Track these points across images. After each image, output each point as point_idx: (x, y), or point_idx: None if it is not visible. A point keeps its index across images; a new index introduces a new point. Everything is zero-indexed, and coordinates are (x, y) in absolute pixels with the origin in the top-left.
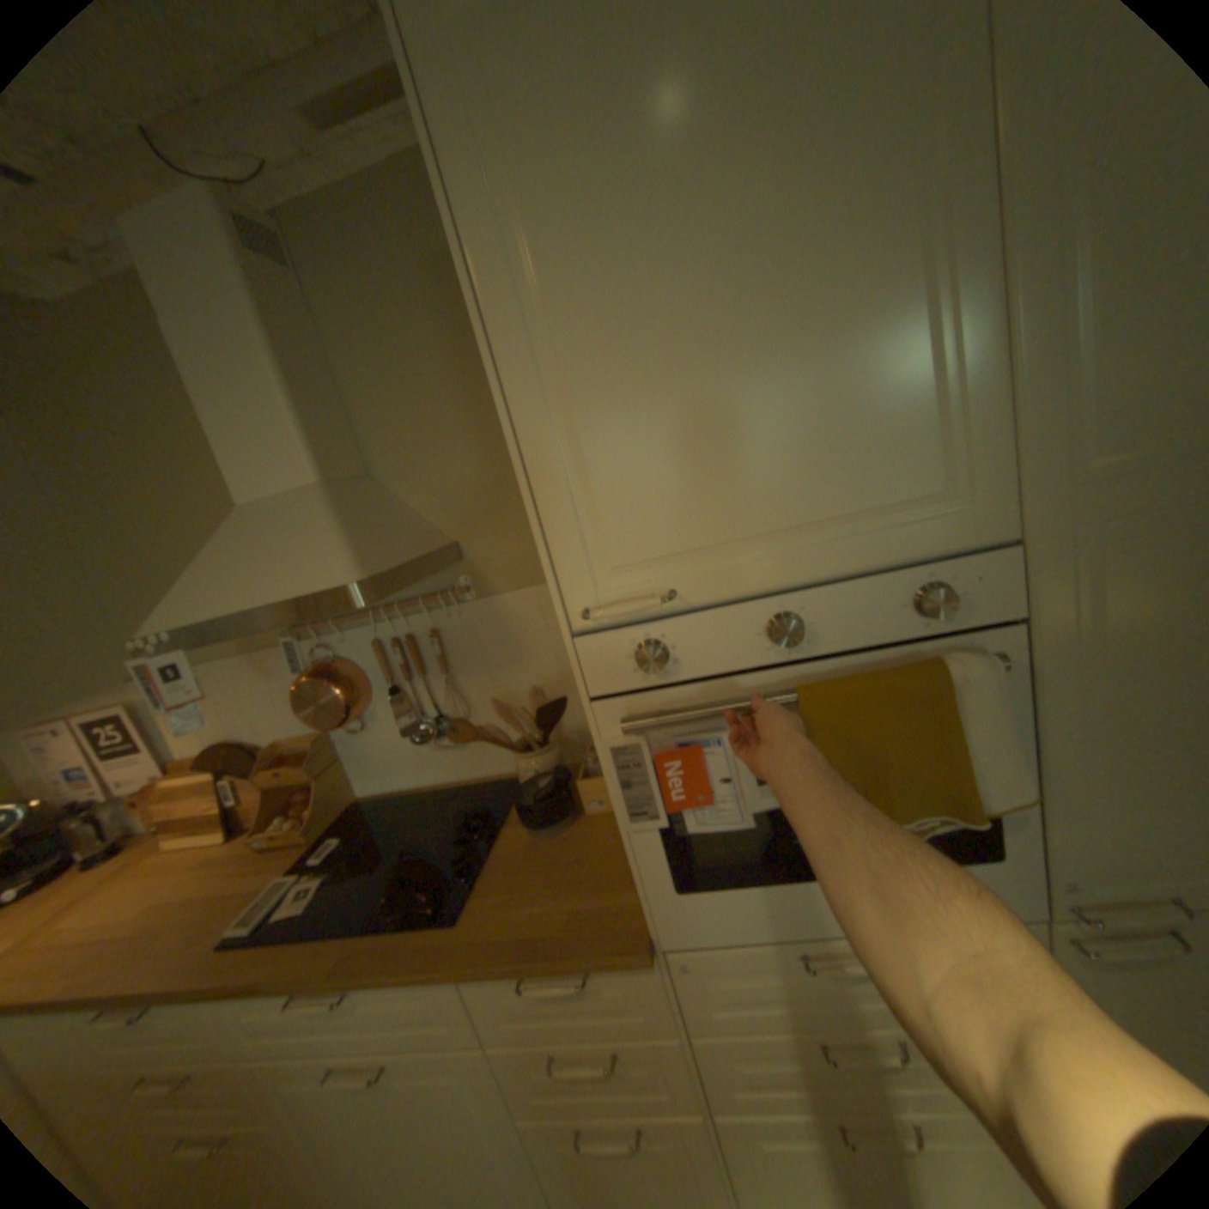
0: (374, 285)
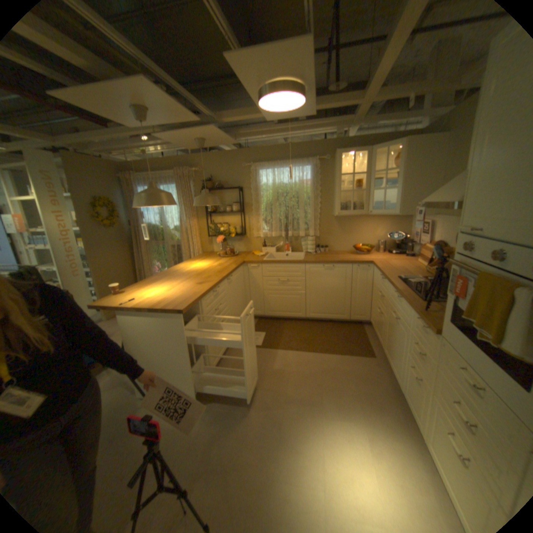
0: None
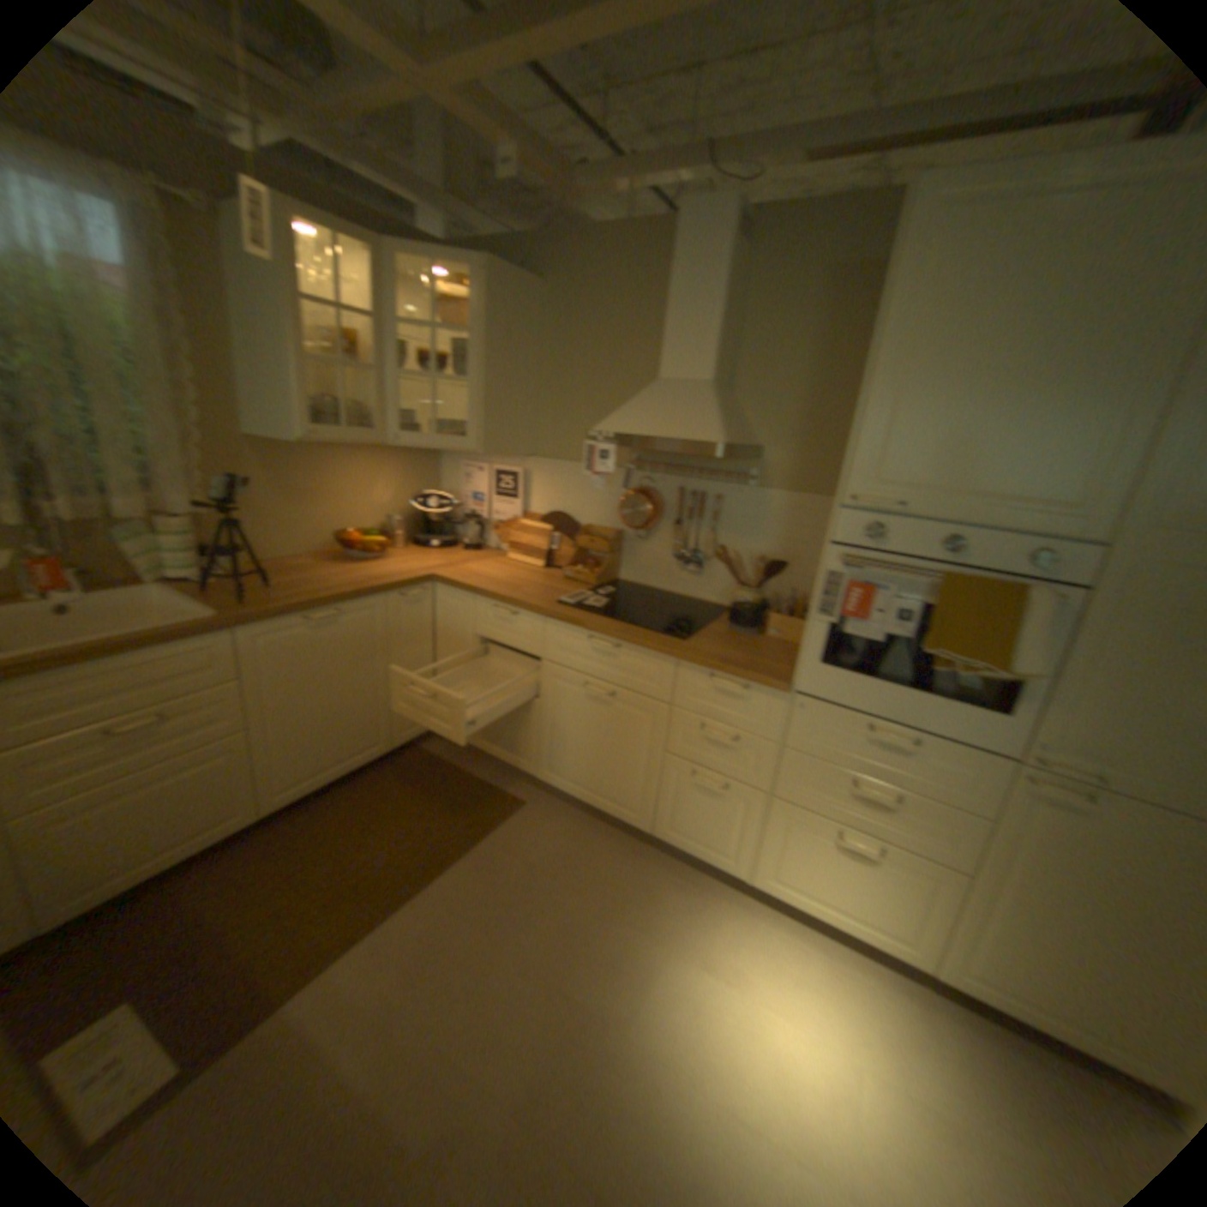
0: (794, 269)
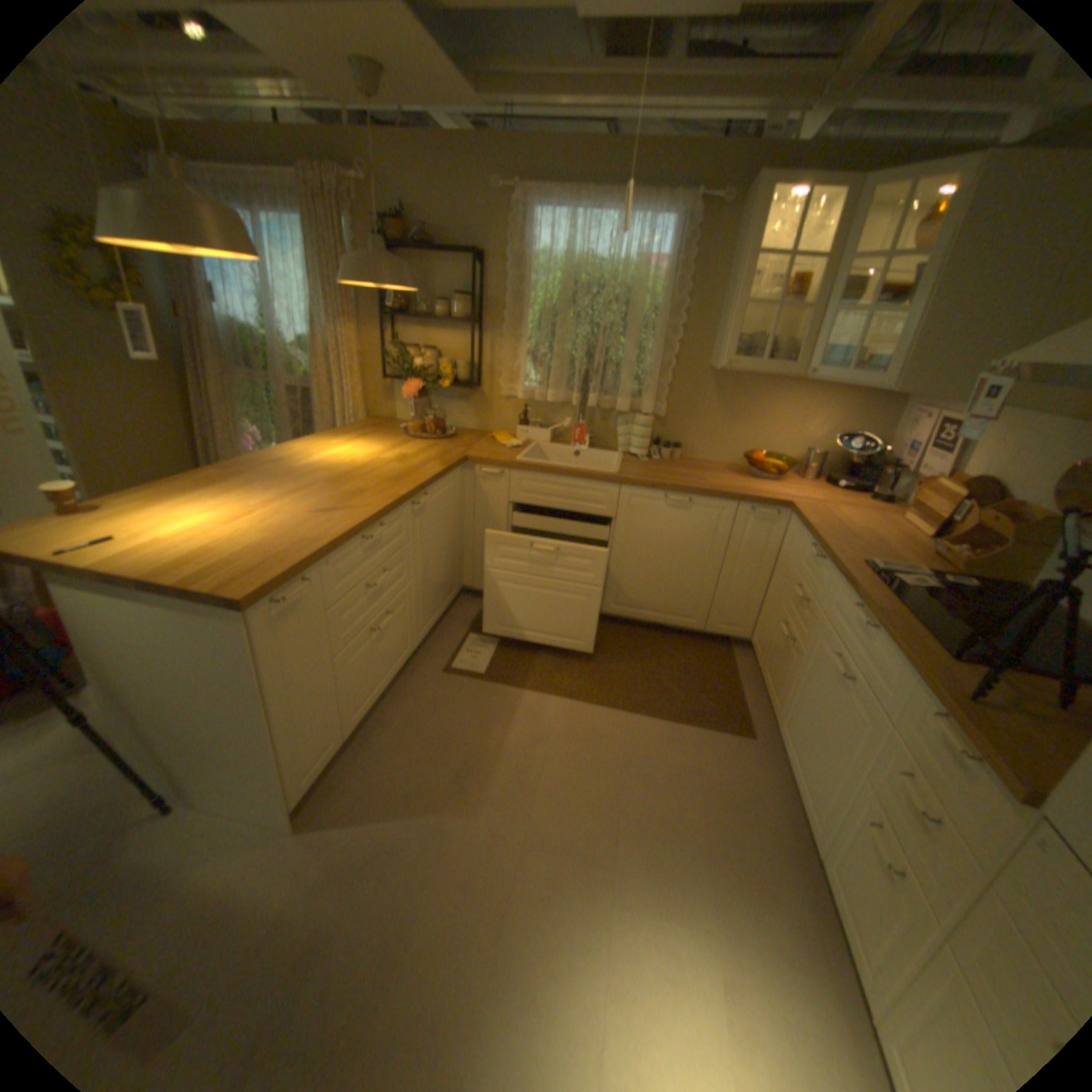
0: None
